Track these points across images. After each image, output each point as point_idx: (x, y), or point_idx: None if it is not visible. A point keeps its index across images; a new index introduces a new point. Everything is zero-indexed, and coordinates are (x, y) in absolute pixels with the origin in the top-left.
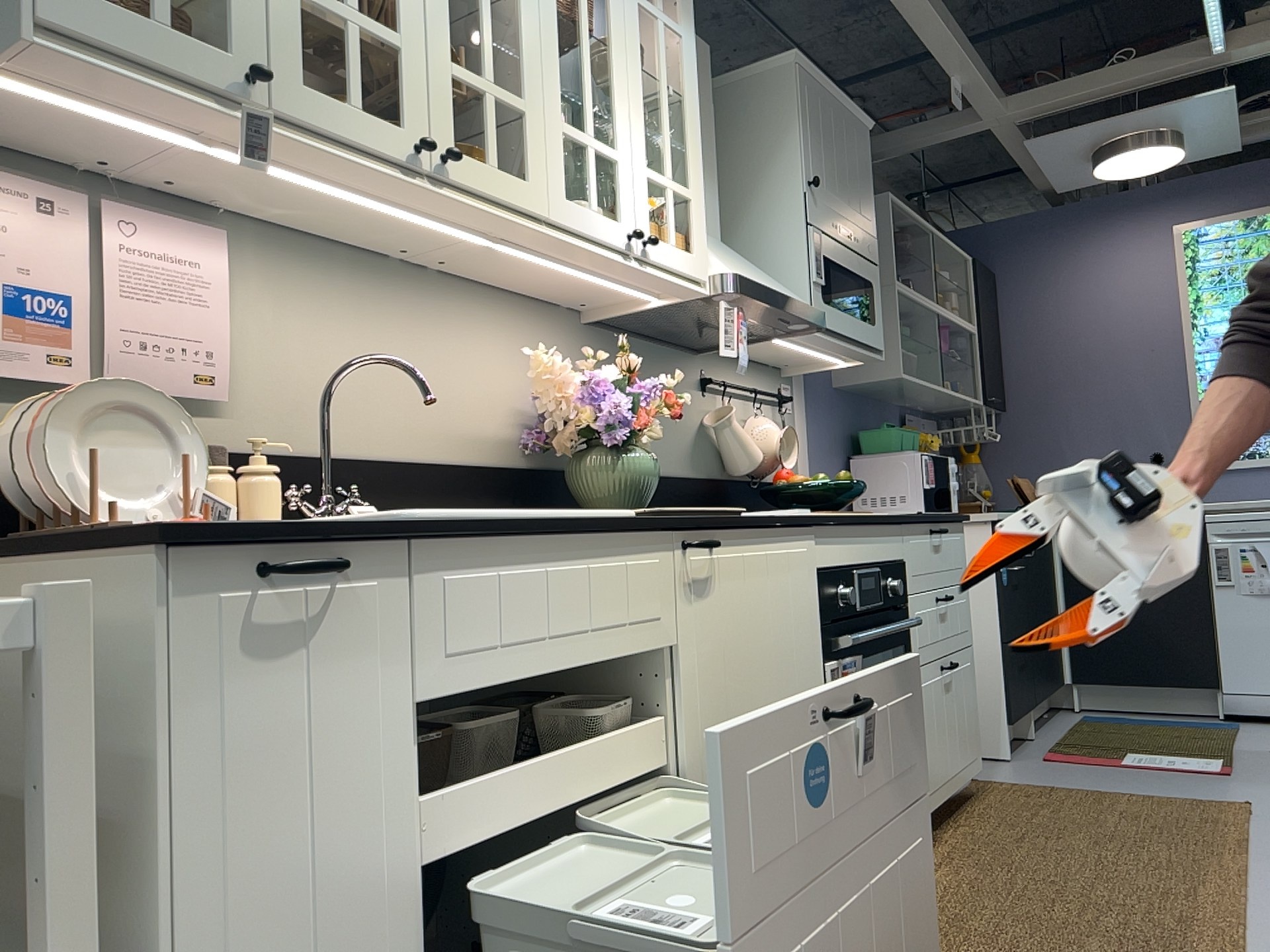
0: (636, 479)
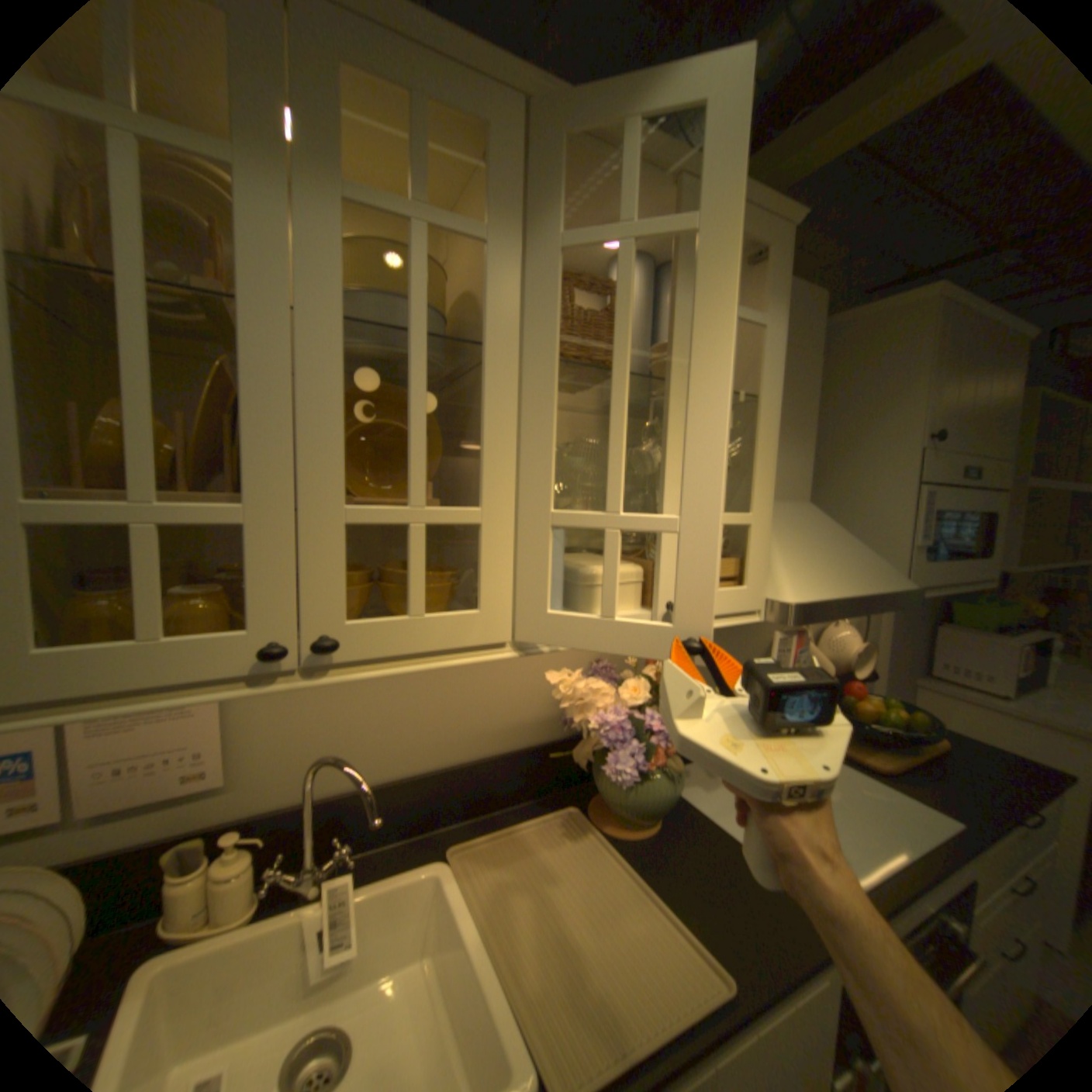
0: (652, 797)
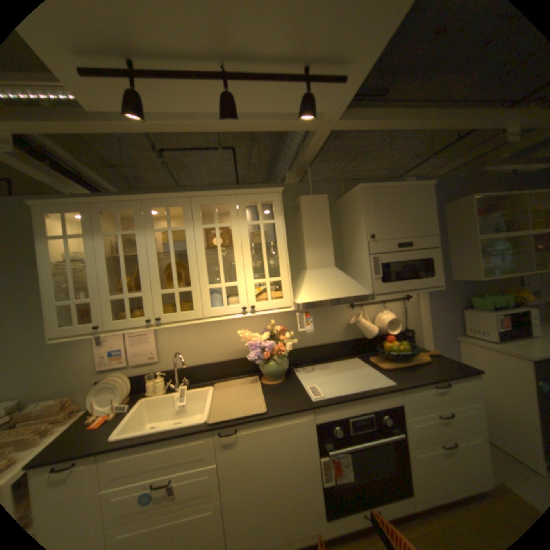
0: (273, 370)
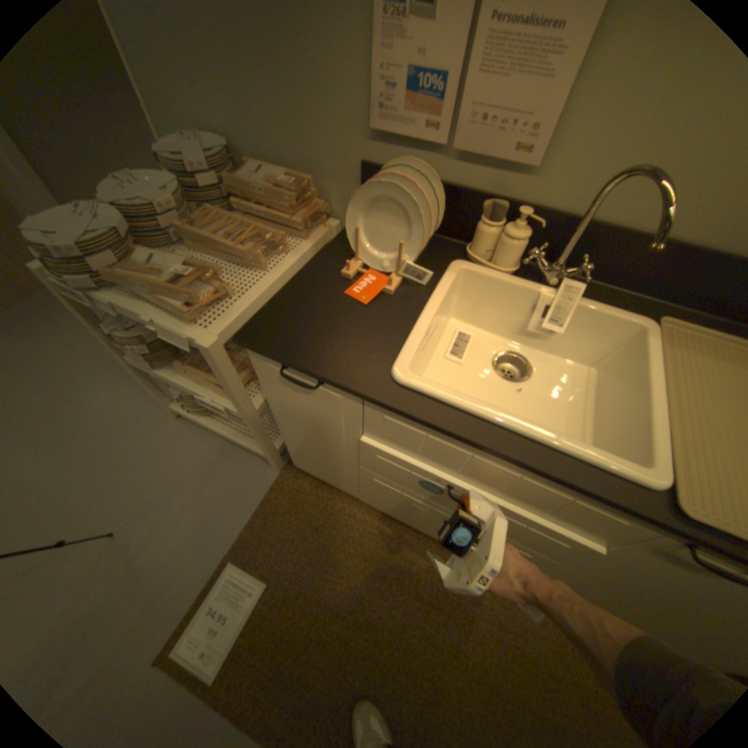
0: None
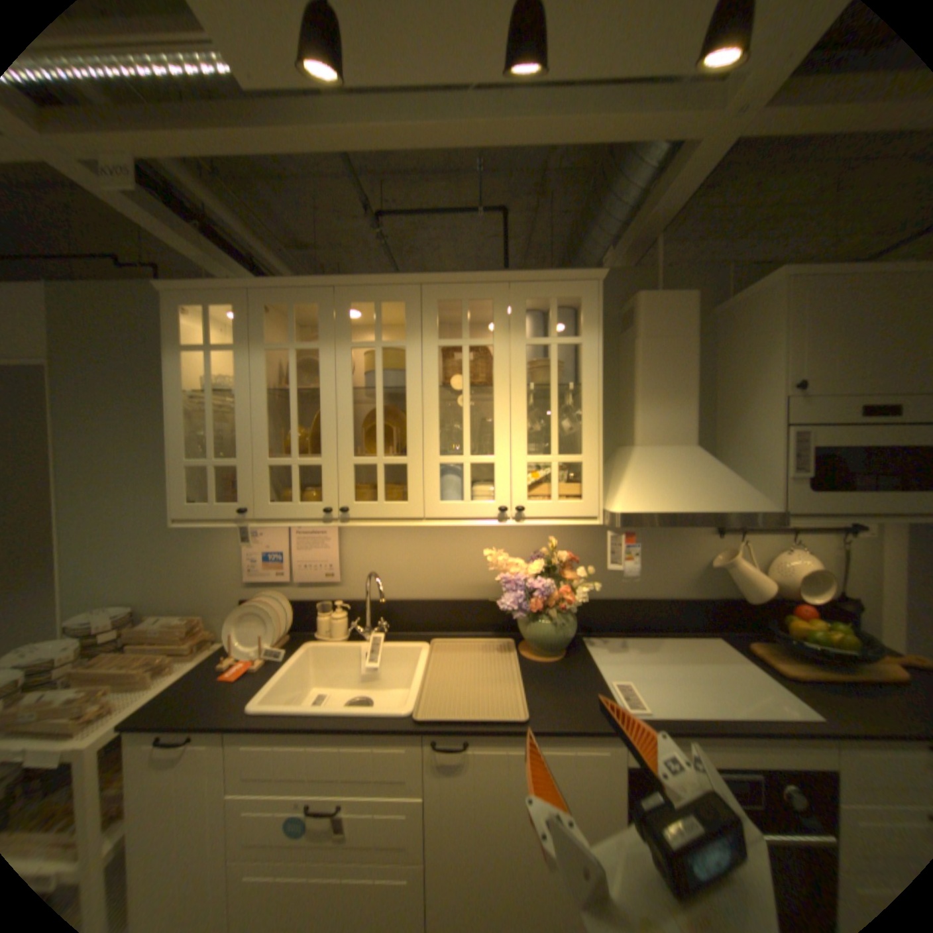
0: (545, 635)
